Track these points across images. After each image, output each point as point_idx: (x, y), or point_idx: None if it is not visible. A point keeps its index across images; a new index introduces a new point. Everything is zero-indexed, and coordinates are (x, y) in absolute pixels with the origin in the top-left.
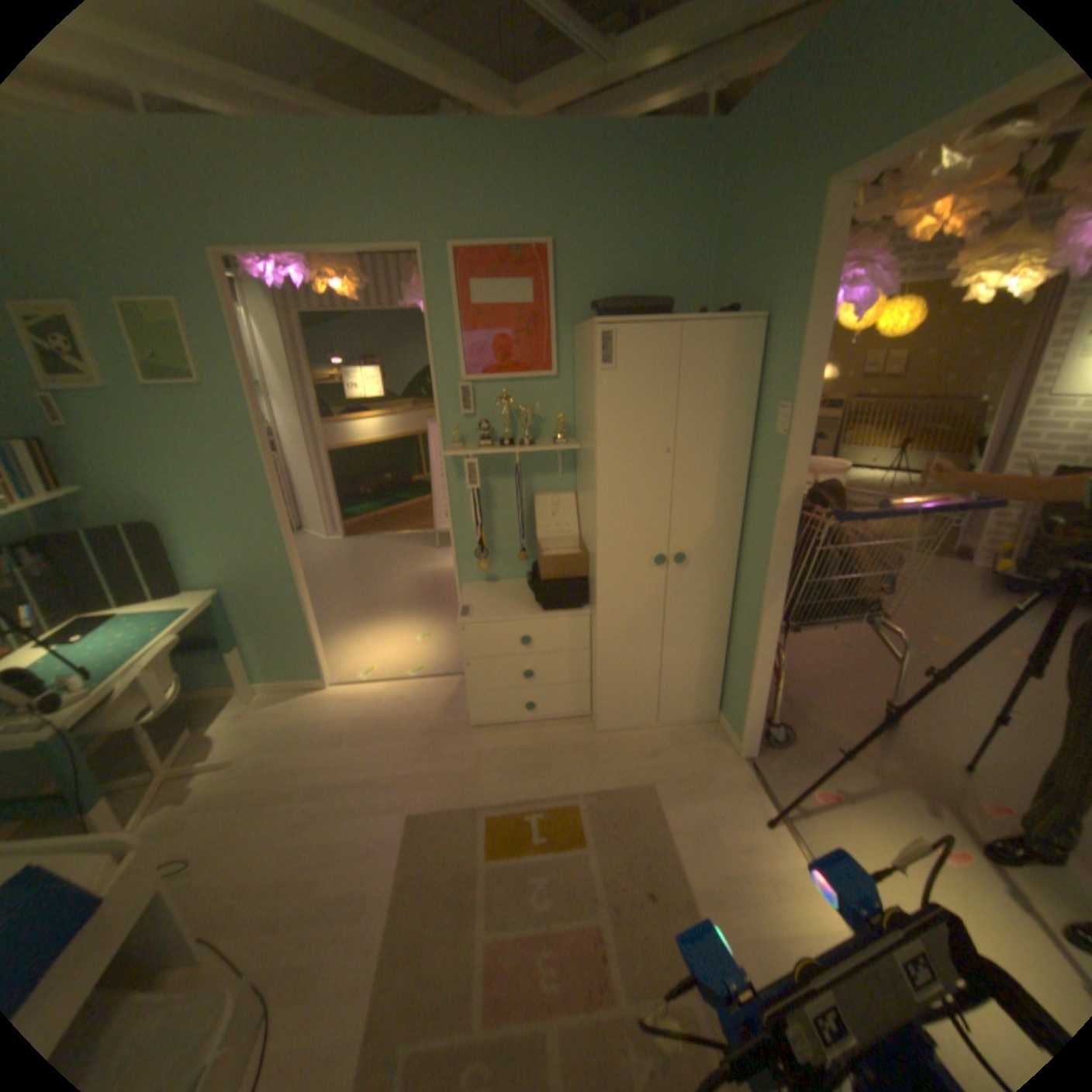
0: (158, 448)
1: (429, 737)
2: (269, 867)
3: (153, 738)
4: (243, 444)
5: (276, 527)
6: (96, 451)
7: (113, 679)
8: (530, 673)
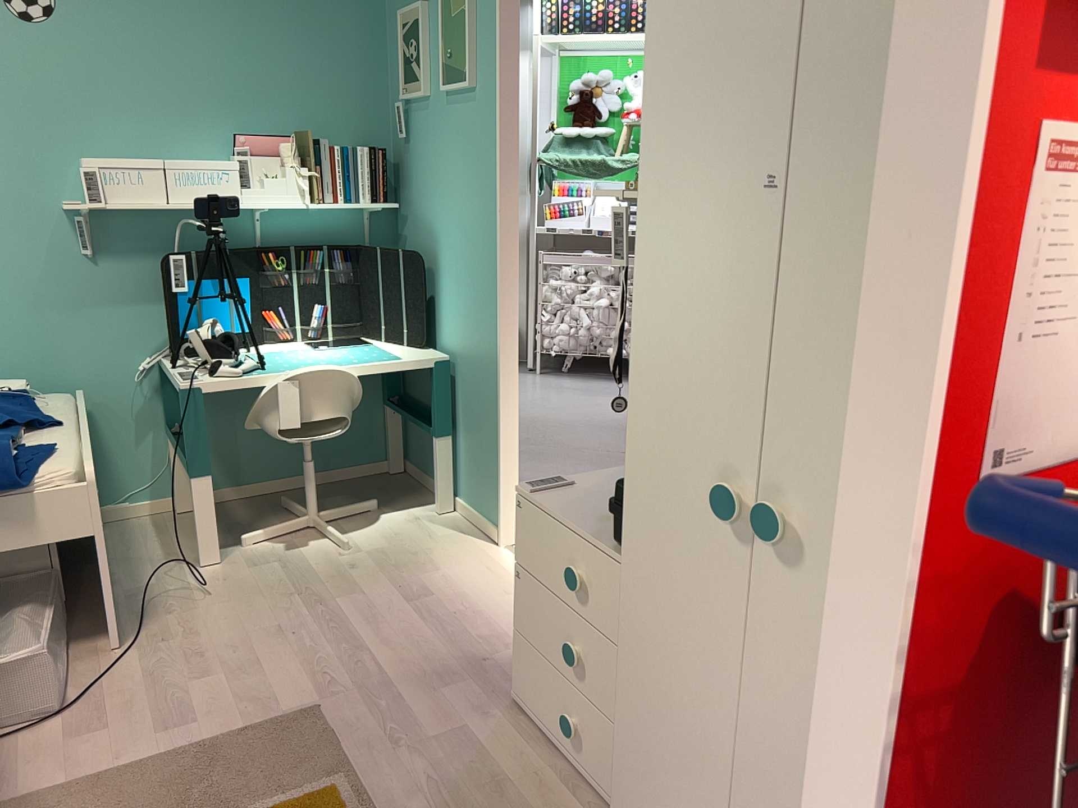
0: (445, 166)
1: (468, 667)
2: (222, 637)
3: (365, 494)
4: (489, 165)
5: (496, 287)
6: (418, 166)
7: (269, 375)
8: (574, 657)
